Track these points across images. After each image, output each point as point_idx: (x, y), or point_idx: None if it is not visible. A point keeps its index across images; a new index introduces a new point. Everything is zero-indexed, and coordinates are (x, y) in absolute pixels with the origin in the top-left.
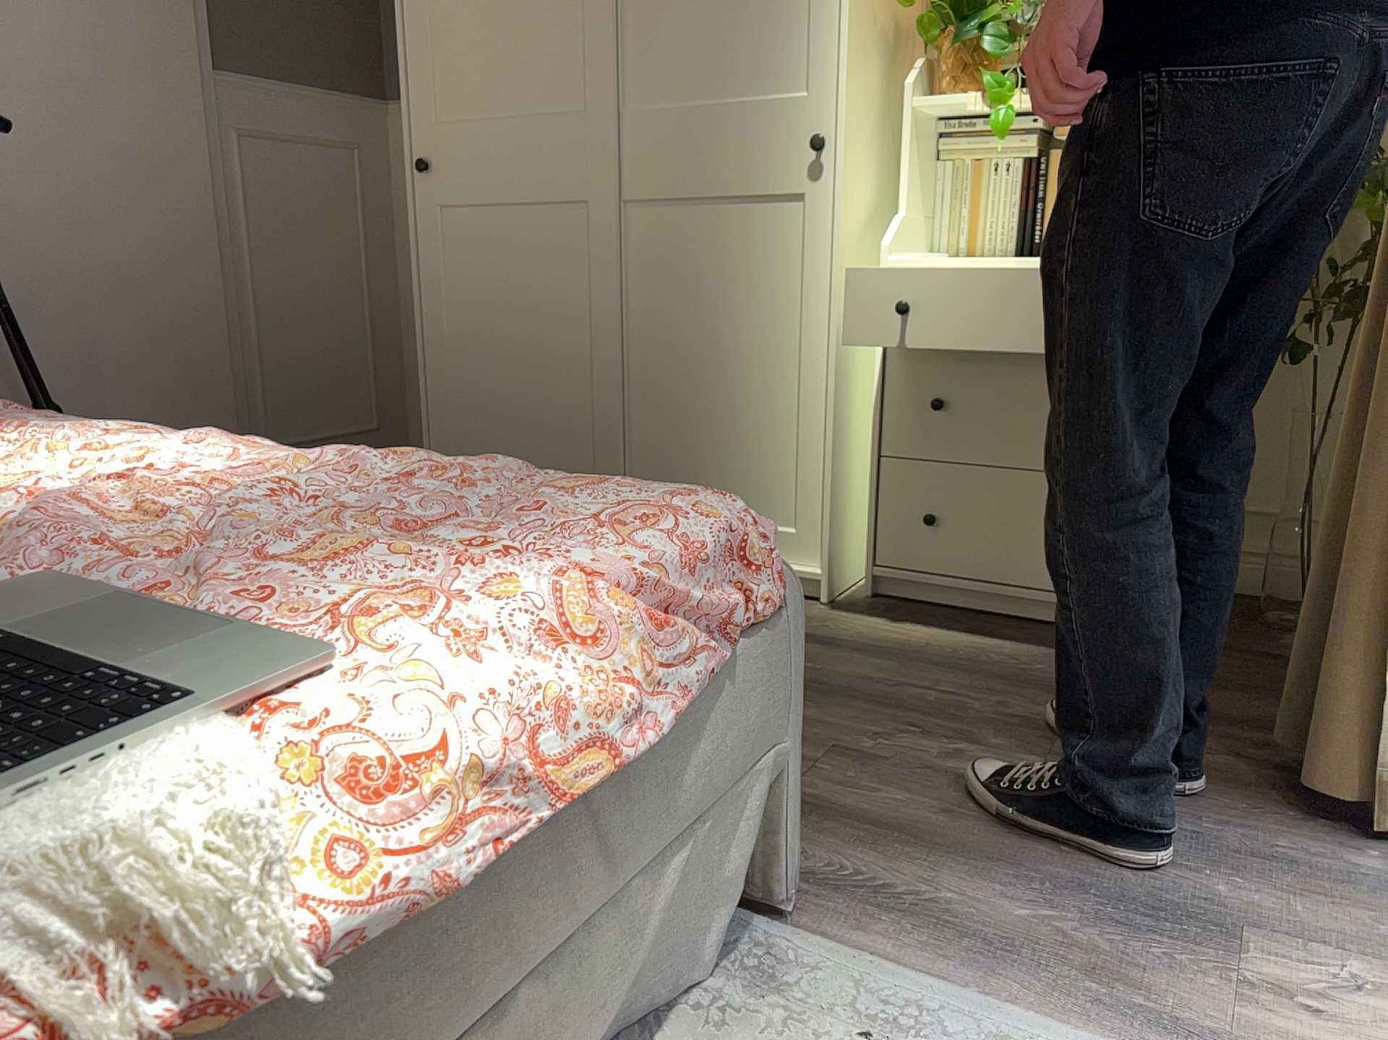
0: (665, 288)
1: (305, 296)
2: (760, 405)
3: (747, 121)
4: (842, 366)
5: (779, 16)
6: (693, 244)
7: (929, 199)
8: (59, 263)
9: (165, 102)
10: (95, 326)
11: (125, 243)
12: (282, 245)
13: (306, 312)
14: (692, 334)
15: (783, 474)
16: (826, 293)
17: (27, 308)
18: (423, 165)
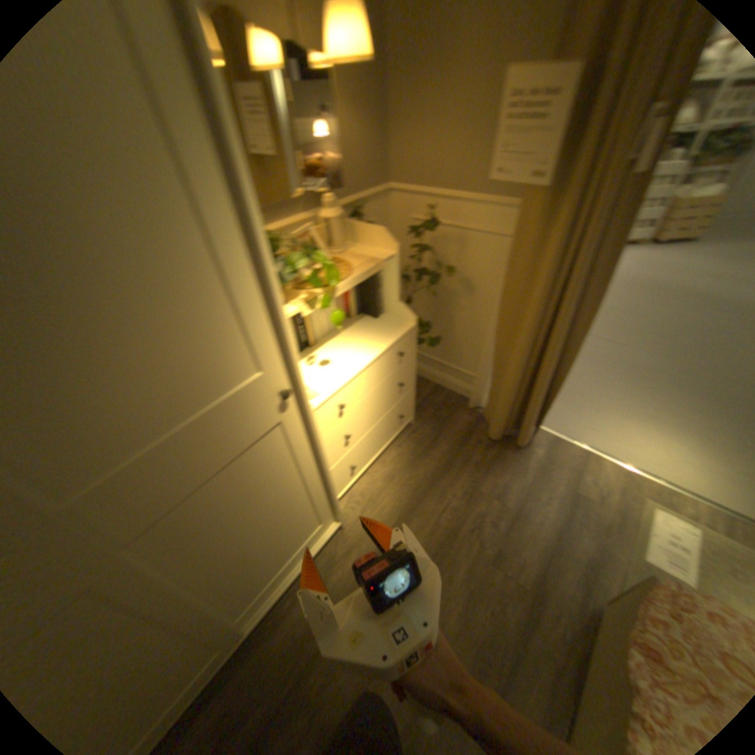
0: (205, 540)
1: None
2: (291, 513)
3: (227, 414)
4: (325, 463)
5: (220, 334)
6: (215, 503)
7: None
8: None
9: None
10: None
11: None
12: None
13: None
14: (239, 534)
15: (311, 518)
16: (310, 447)
17: None
18: None
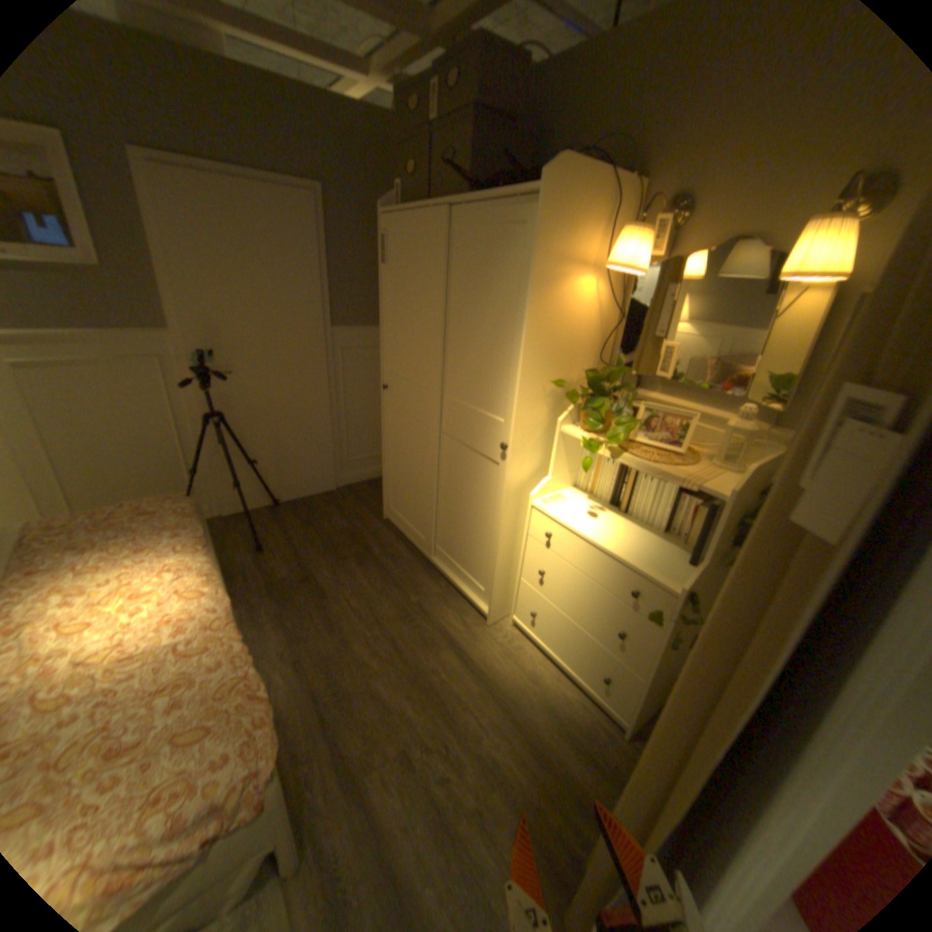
0: (452, 472)
1: (366, 406)
2: (477, 536)
3: (482, 421)
4: (504, 540)
5: (498, 381)
6: (462, 460)
7: (576, 462)
8: (262, 407)
9: (307, 343)
10: (276, 427)
11: (288, 397)
12: (357, 388)
13: (366, 412)
14: (459, 495)
15: (482, 566)
16: (502, 508)
17: (250, 423)
18: (384, 387)
